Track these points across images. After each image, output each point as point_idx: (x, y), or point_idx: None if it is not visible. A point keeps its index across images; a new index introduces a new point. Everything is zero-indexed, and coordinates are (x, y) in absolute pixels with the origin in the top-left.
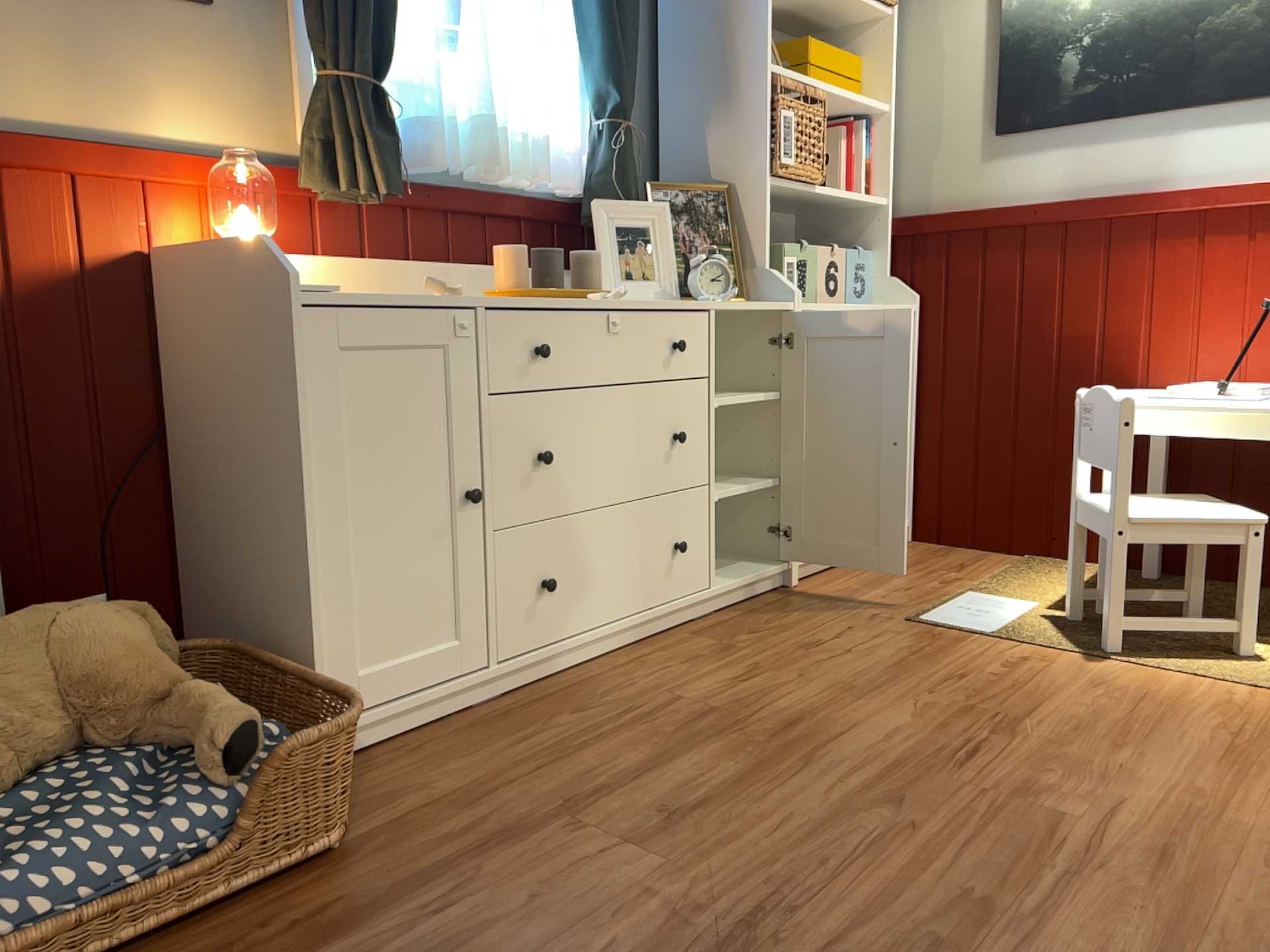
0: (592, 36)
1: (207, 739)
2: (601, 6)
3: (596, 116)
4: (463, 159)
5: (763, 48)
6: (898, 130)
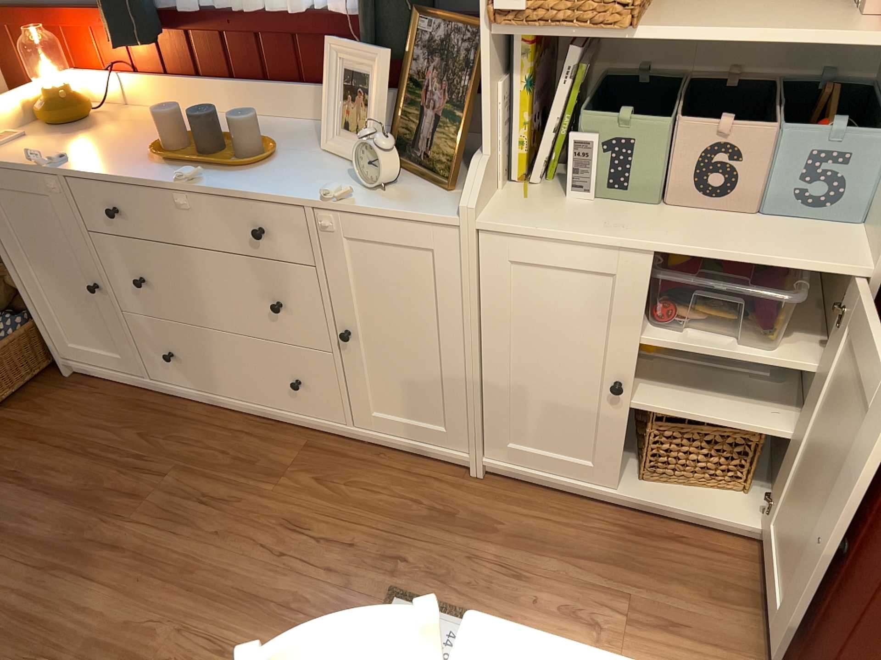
0: None
1: None
2: None
3: None
4: None
5: None
6: None
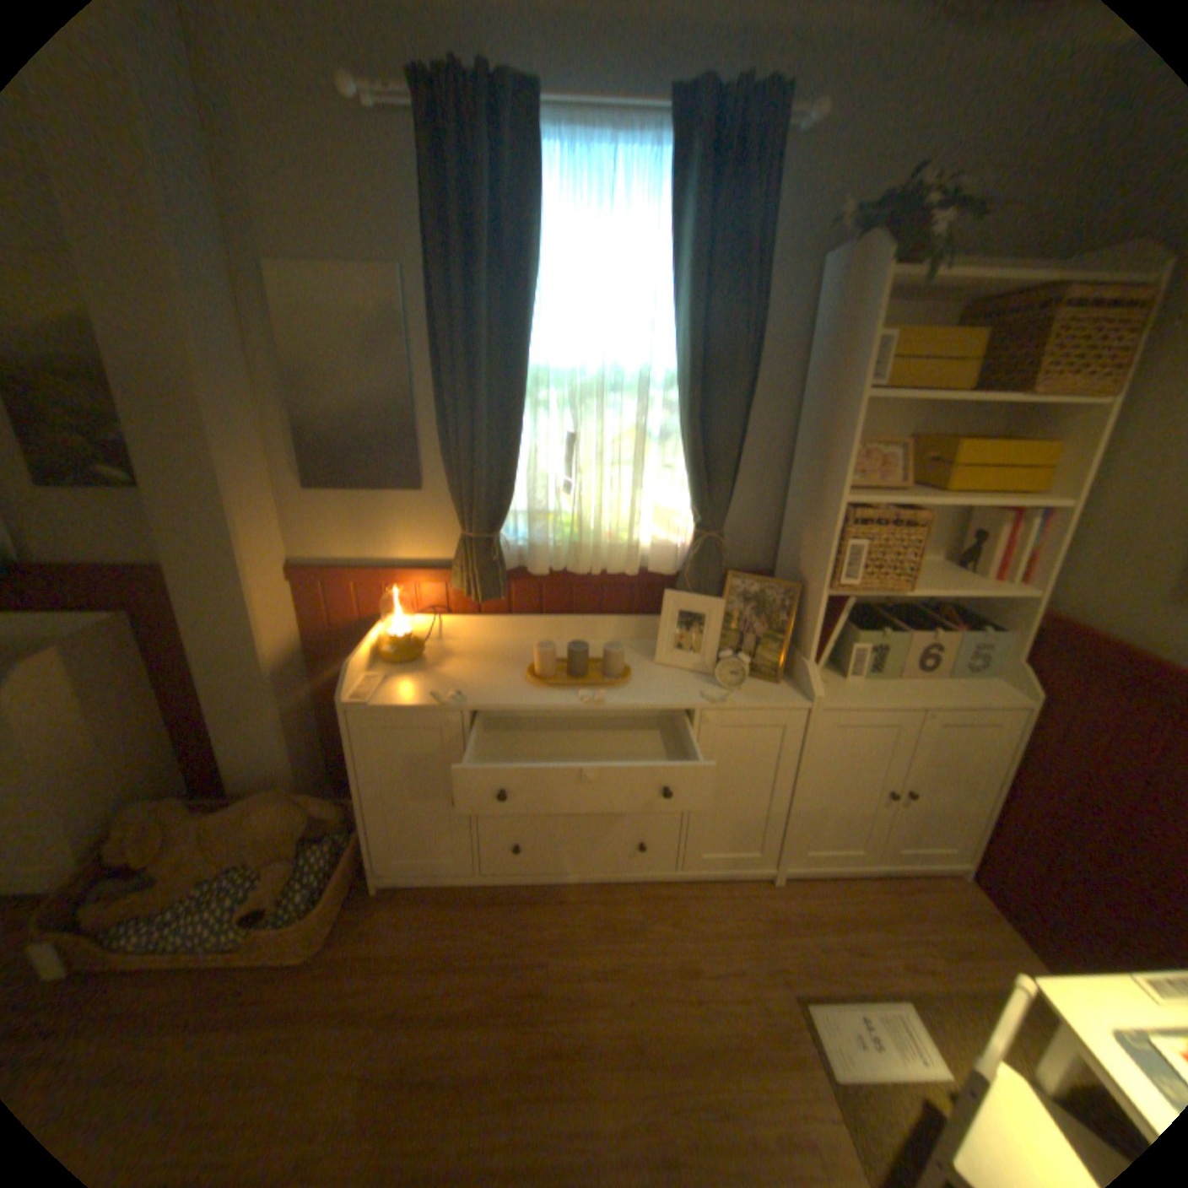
0: (688, 468)
1: (241, 910)
2: (689, 451)
3: (693, 520)
4: (571, 559)
5: (843, 482)
6: (1089, 522)
